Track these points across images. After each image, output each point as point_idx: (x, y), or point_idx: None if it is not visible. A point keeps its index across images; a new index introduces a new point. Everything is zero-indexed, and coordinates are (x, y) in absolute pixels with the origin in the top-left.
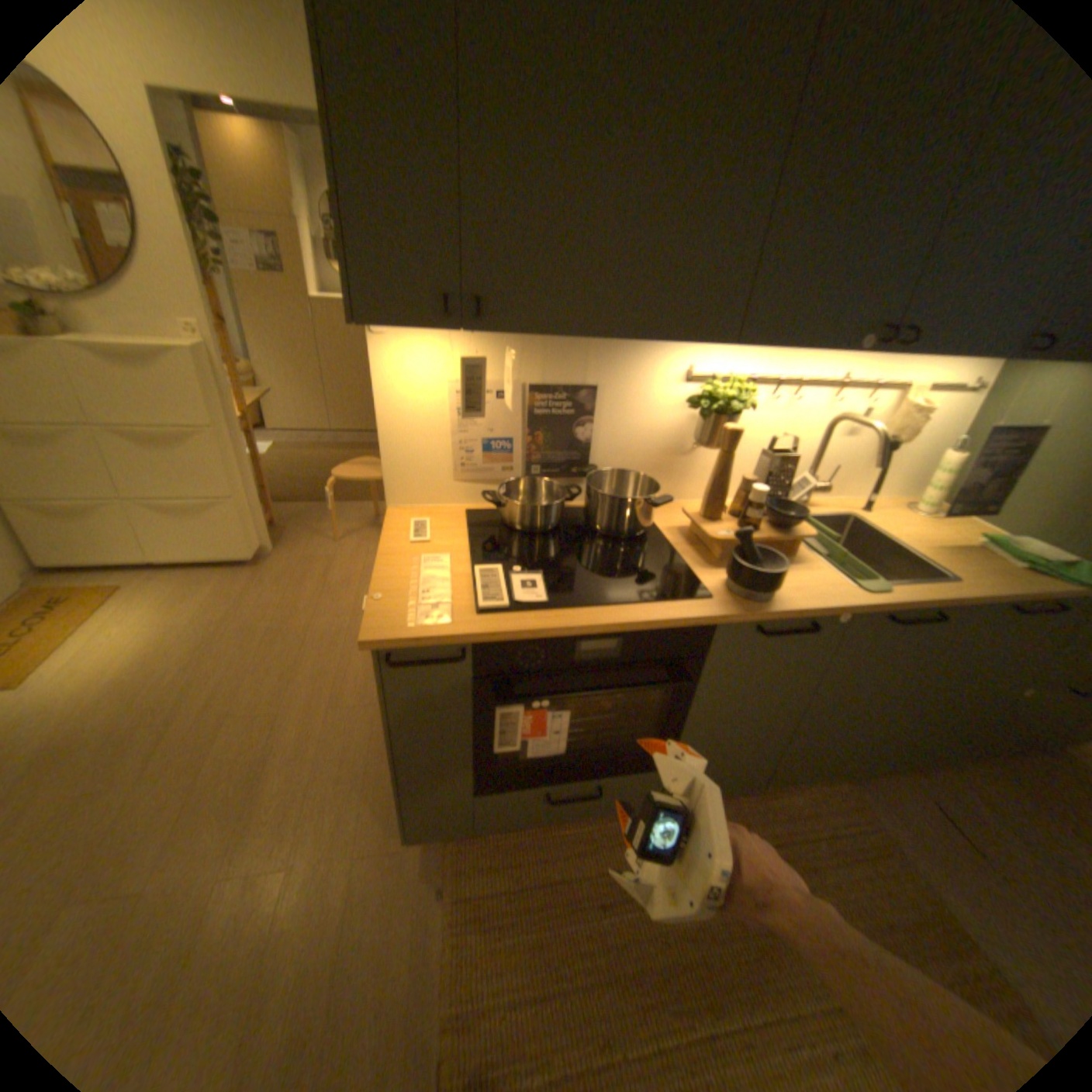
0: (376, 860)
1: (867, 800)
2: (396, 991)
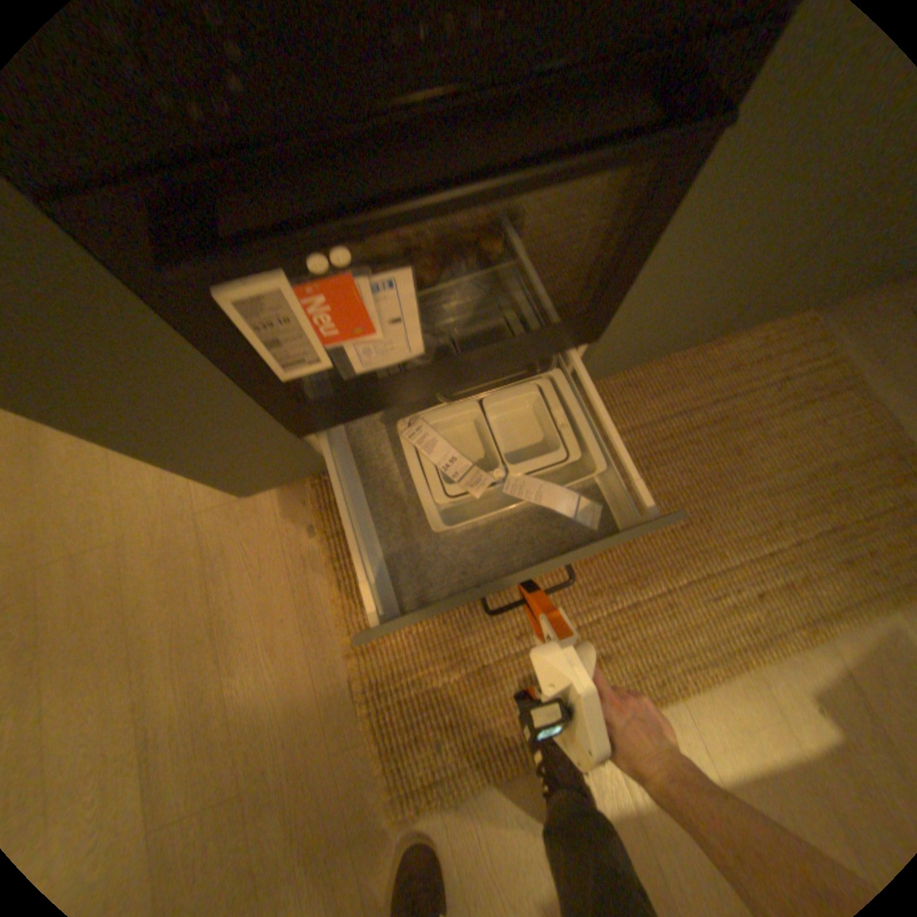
0: (222, 509)
1: (828, 326)
2: (285, 630)
